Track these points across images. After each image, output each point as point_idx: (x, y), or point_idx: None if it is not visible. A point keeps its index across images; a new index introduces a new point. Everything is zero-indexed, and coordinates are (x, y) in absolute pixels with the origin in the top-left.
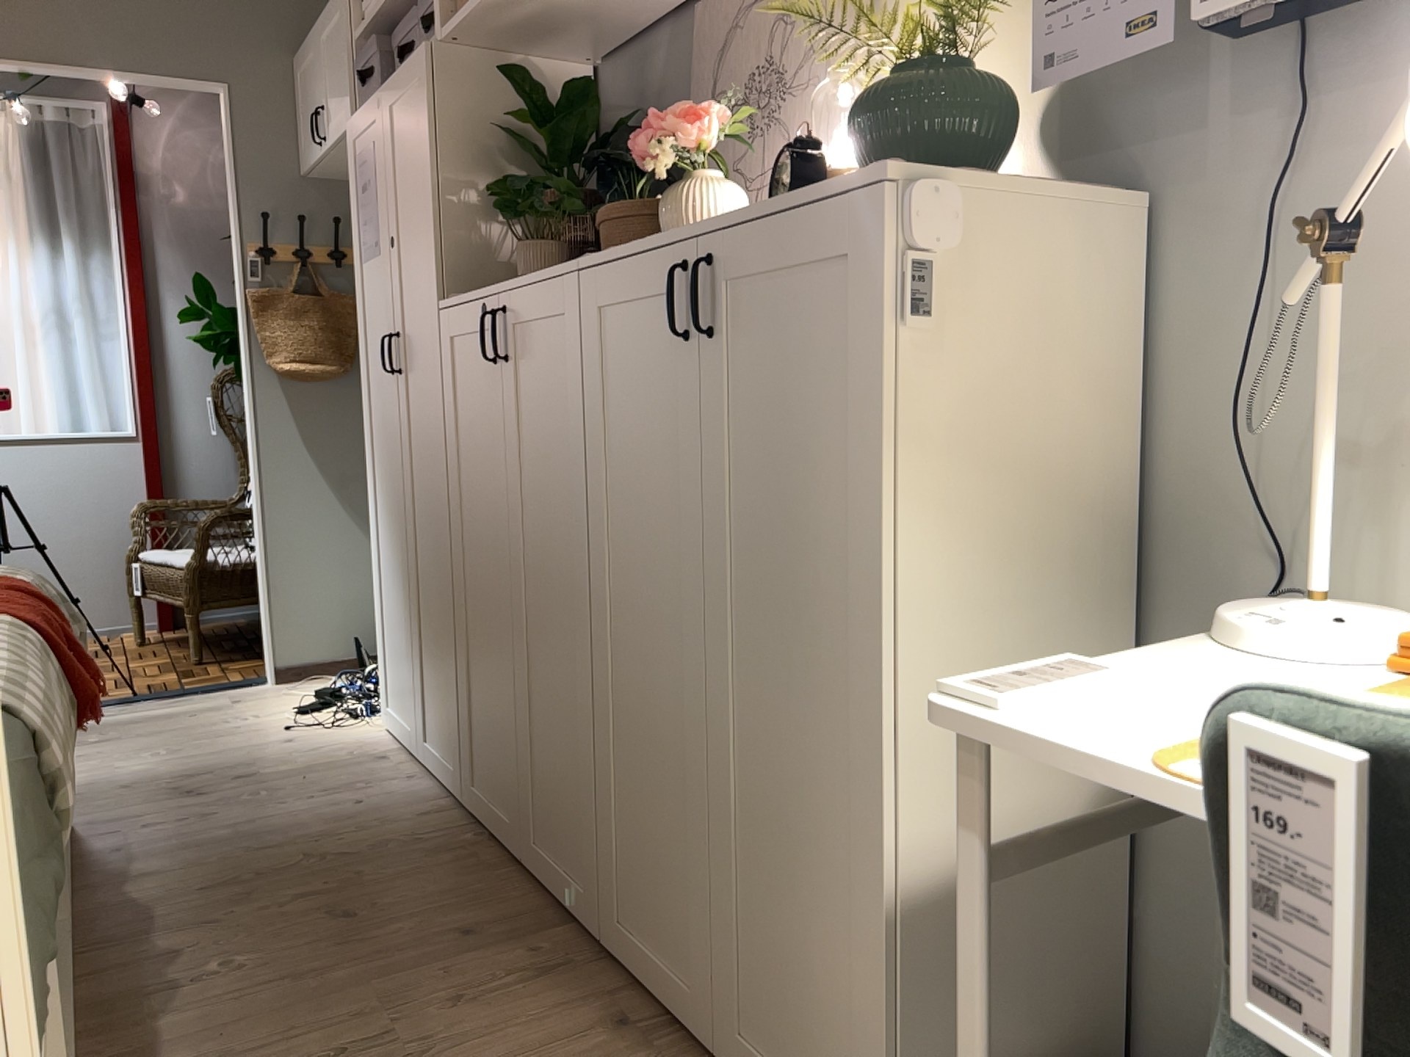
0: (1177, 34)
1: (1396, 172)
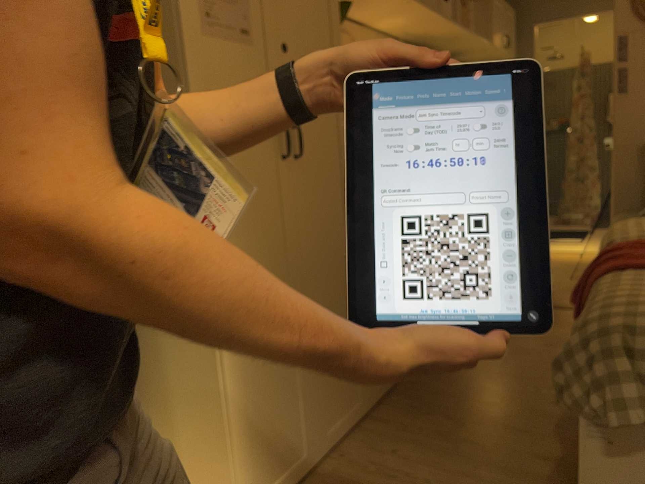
0: None
1: None
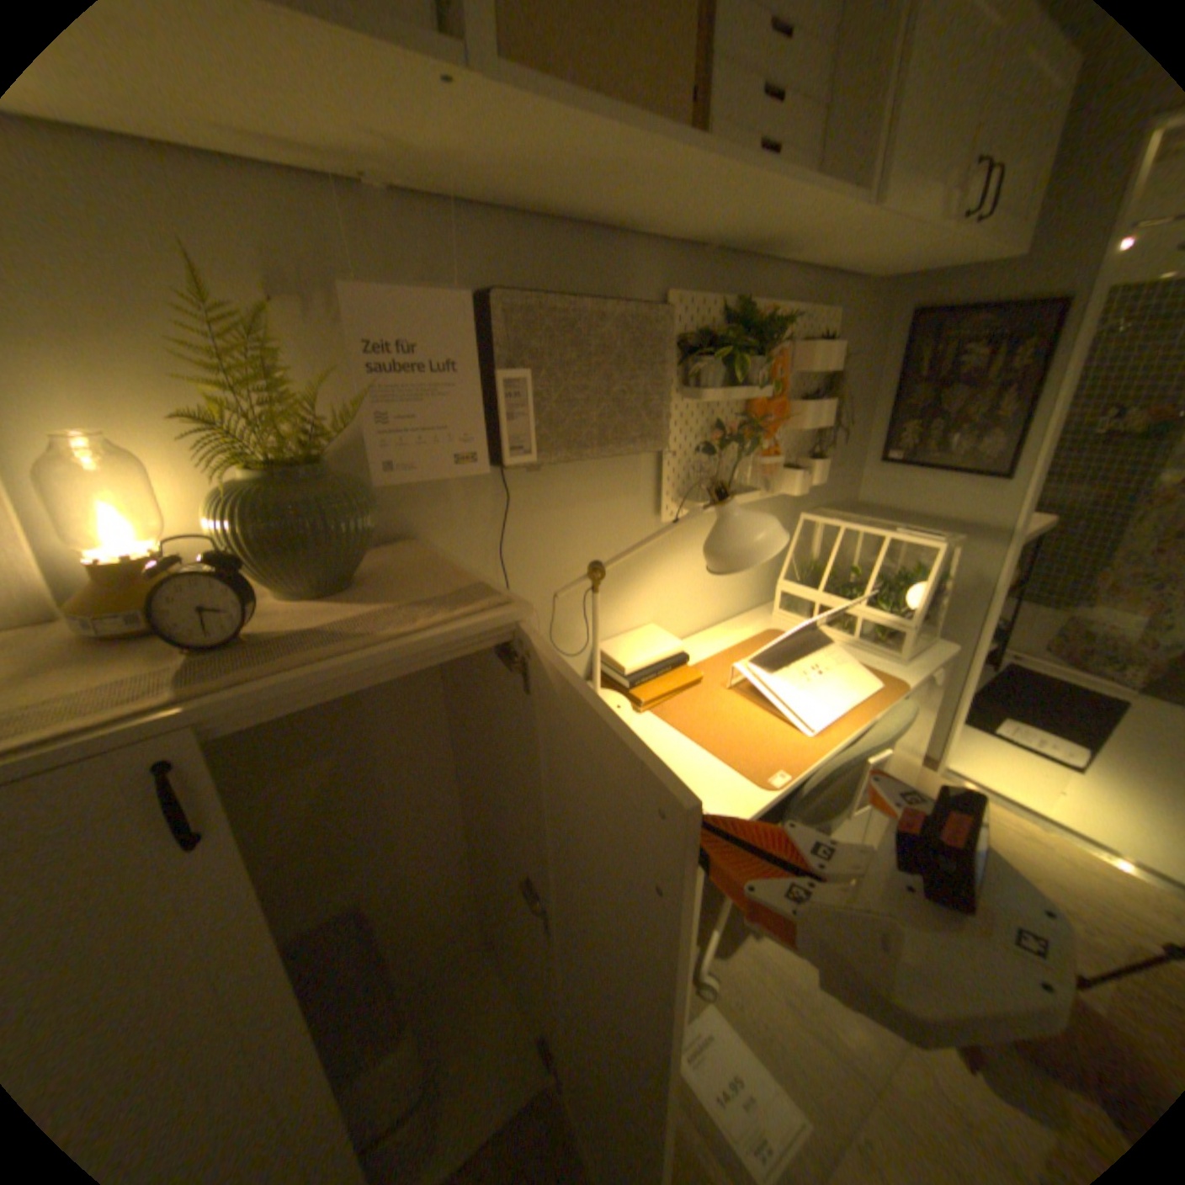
0: (481, 463)
1: (535, 522)
